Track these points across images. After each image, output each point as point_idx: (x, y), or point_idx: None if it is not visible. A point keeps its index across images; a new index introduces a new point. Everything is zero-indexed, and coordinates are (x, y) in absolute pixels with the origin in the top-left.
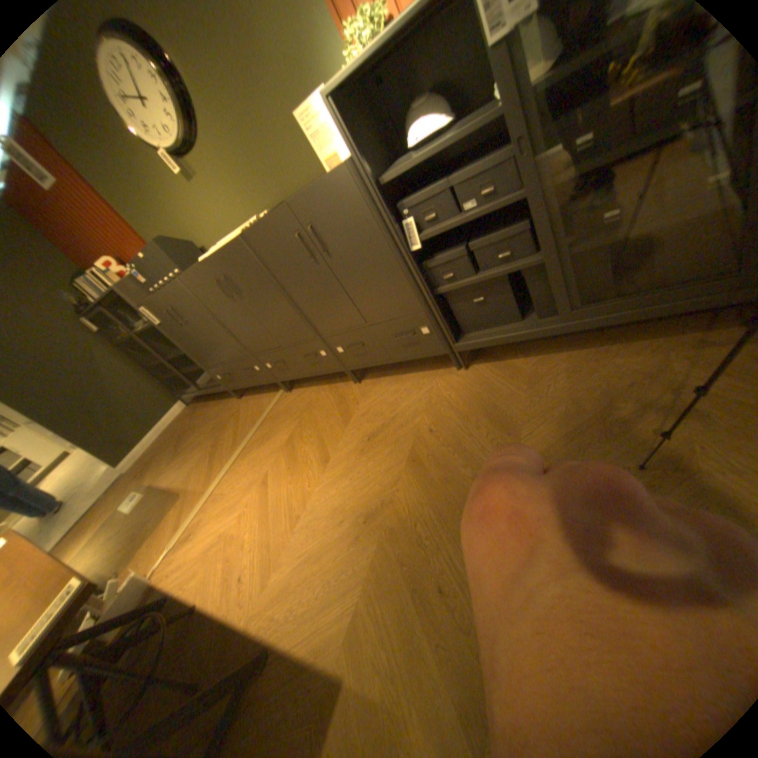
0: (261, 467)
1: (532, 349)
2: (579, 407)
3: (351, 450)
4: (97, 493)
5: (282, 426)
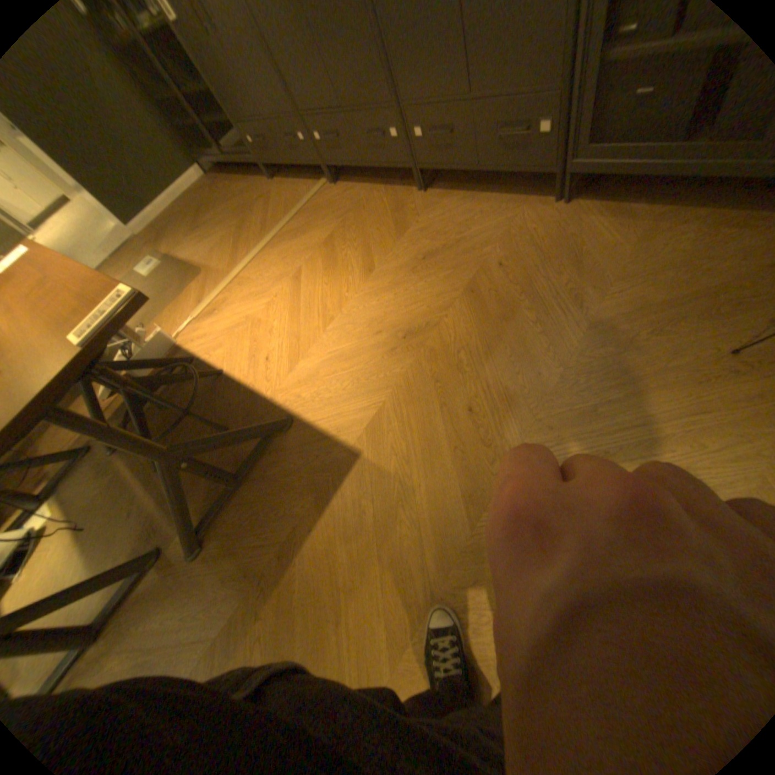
0: (293, 261)
1: (663, 196)
2: (692, 276)
3: (401, 266)
4: (107, 249)
5: (321, 222)
